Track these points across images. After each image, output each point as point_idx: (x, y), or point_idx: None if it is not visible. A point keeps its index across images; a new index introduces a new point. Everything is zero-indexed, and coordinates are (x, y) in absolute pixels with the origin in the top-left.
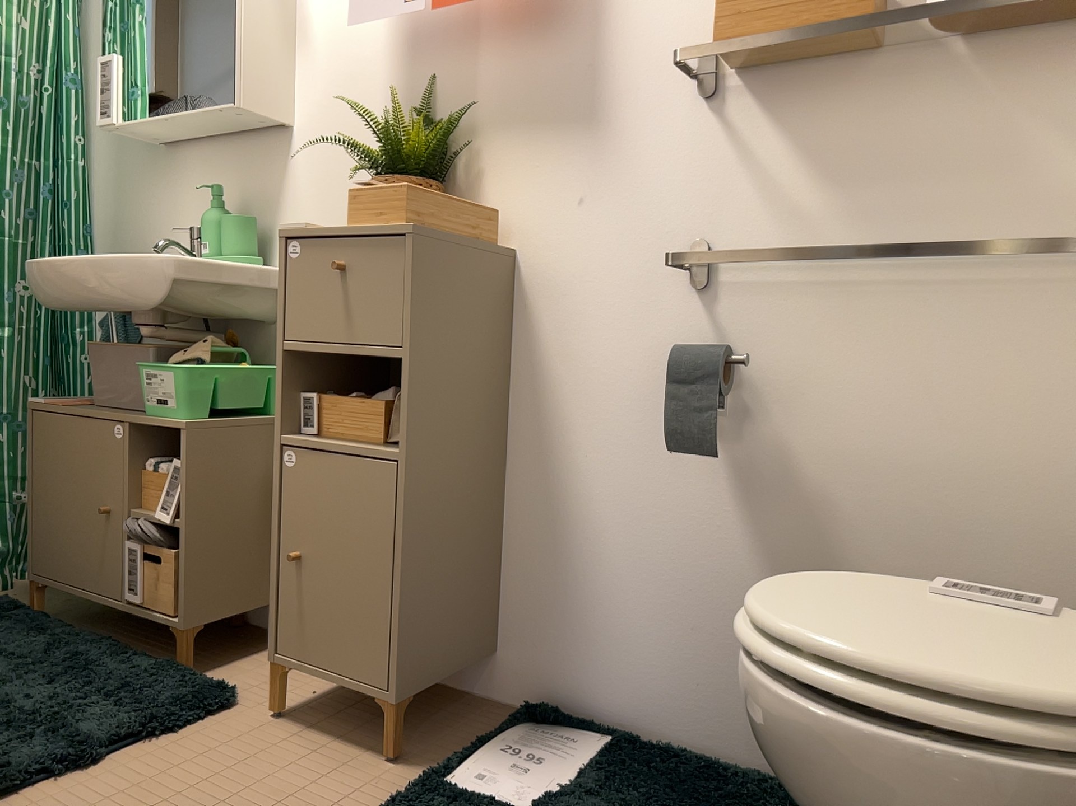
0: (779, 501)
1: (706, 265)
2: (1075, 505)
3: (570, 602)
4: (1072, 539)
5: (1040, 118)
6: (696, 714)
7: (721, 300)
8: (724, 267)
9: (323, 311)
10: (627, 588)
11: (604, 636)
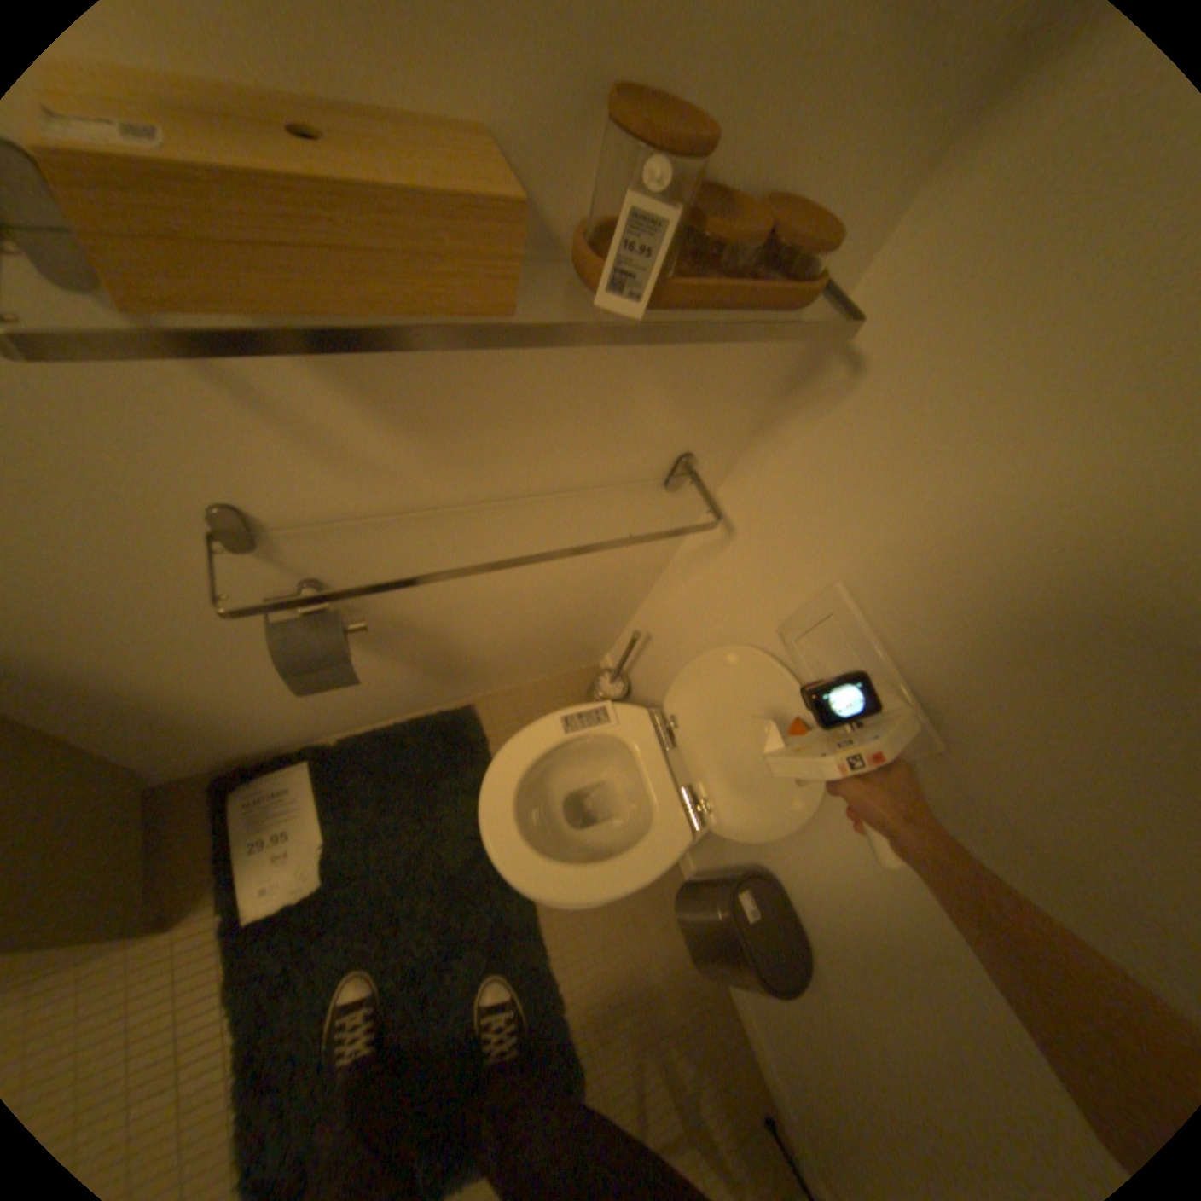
0: (398, 637)
1: (242, 526)
2: (597, 583)
3: (208, 733)
4: (591, 595)
5: (650, 365)
6: (358, 718)
7: (282, 547)
8: (272, 519)
9: None
10: (268, 709)
11: (259, 729)
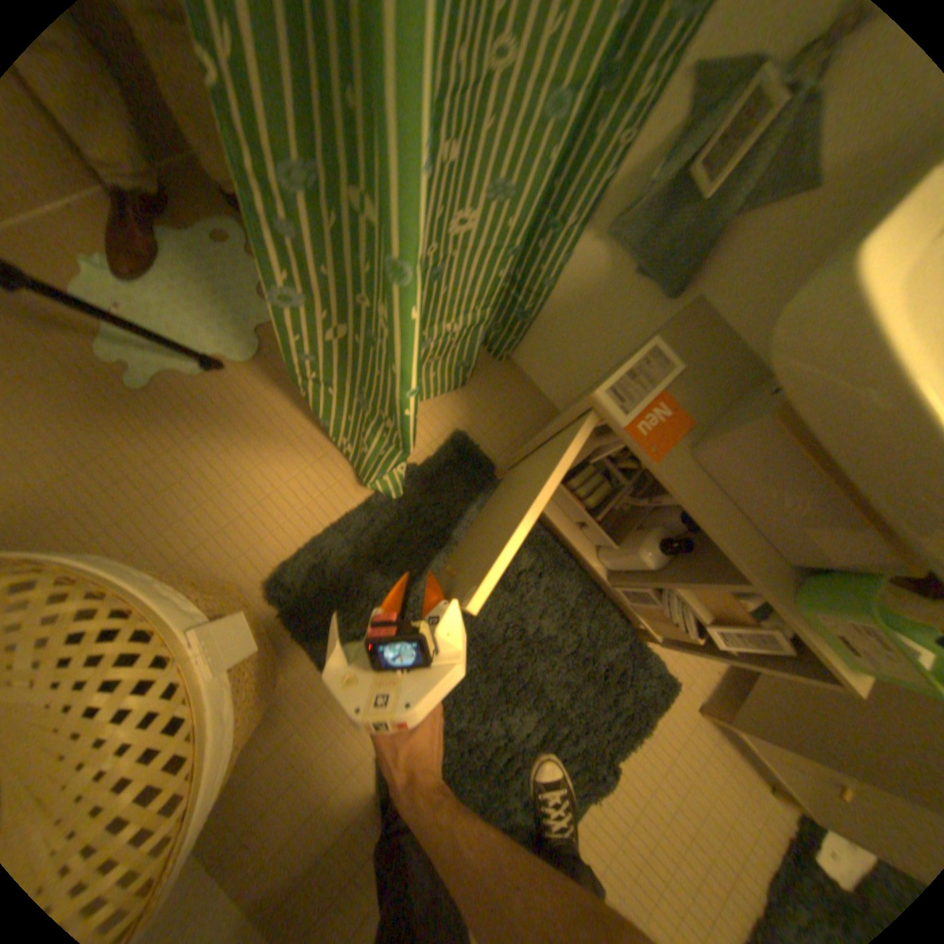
0: None
1: None
2: None
3: None
4: None
5: None
6: None
7: None
8: None
9: None
10: None
11: None
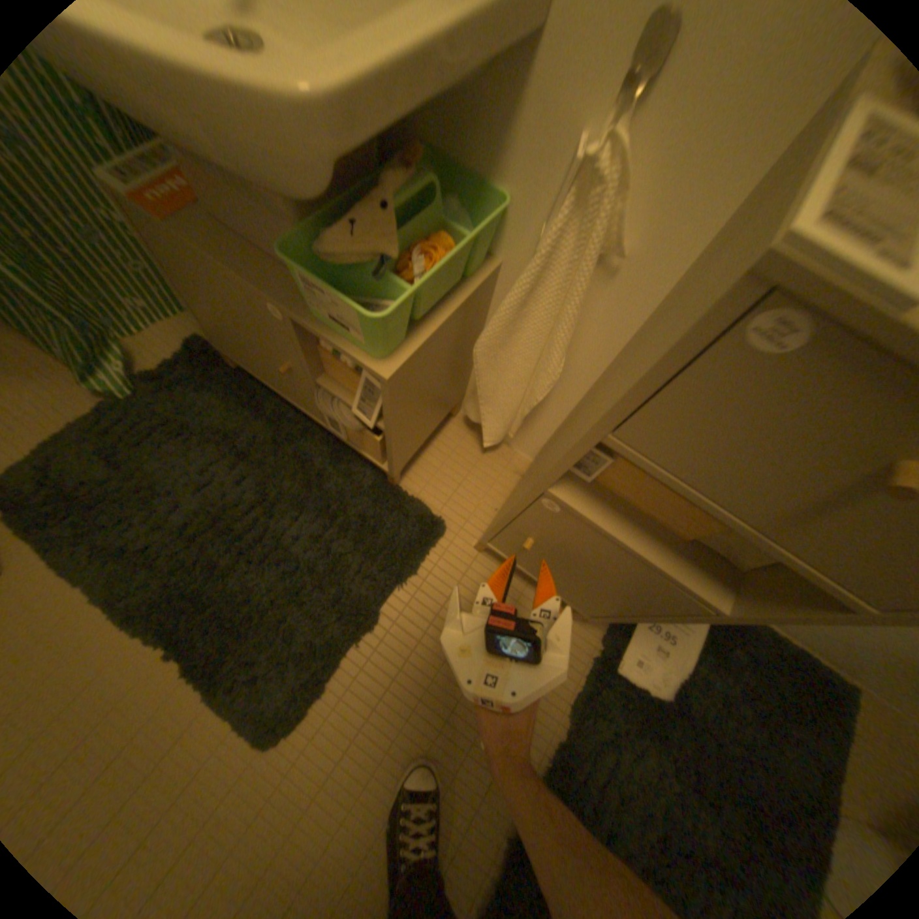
0: None
1: None
2: None
3: None
4: None
5: None
6: None
7: None
8: None
9: (751, 468)
10: None
11: None
